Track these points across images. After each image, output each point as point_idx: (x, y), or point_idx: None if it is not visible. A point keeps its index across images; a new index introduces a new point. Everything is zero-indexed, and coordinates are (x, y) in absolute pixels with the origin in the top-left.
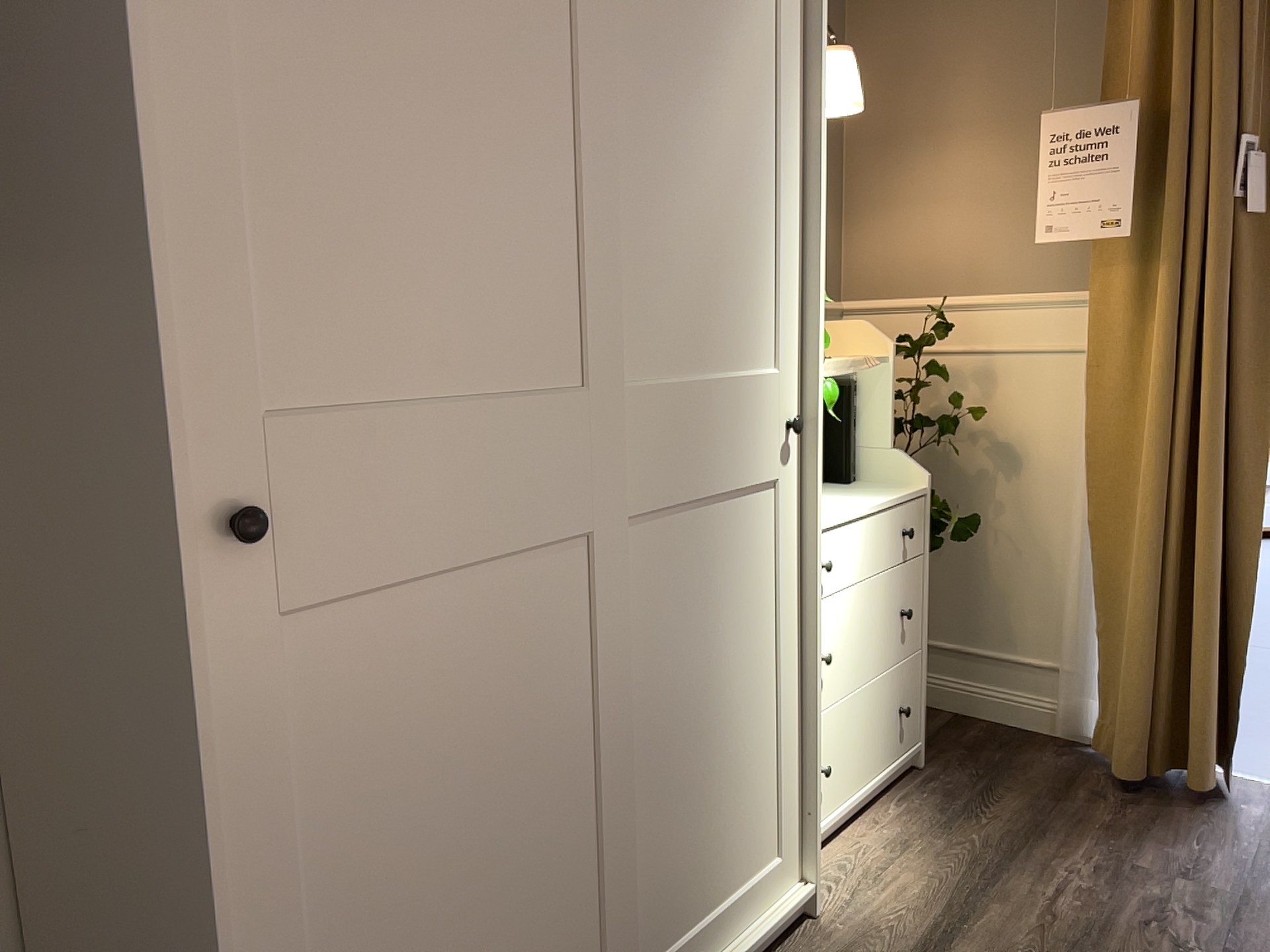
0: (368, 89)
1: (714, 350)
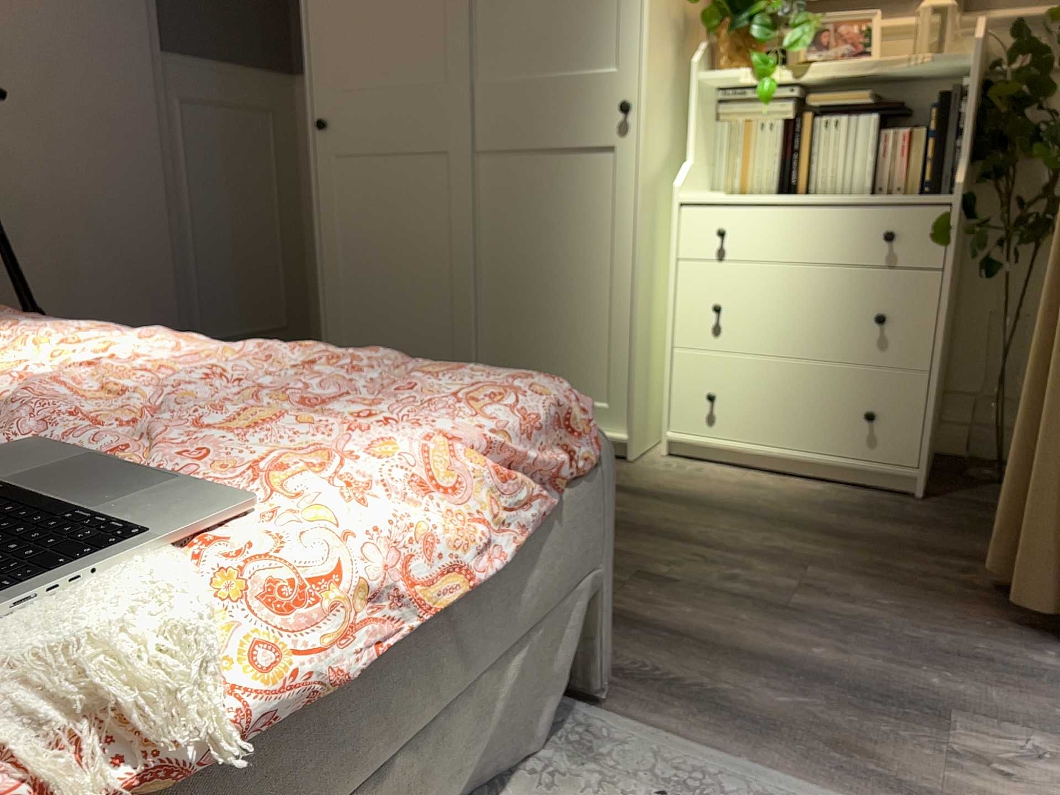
0: None
1: (555, 53)
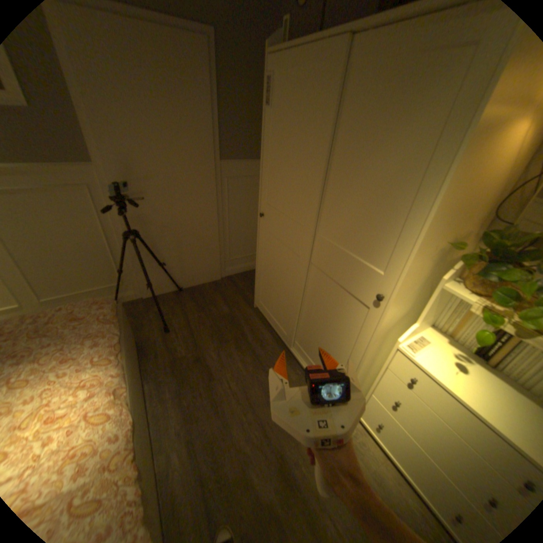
0: (277, 149)
1: (355, 243)
